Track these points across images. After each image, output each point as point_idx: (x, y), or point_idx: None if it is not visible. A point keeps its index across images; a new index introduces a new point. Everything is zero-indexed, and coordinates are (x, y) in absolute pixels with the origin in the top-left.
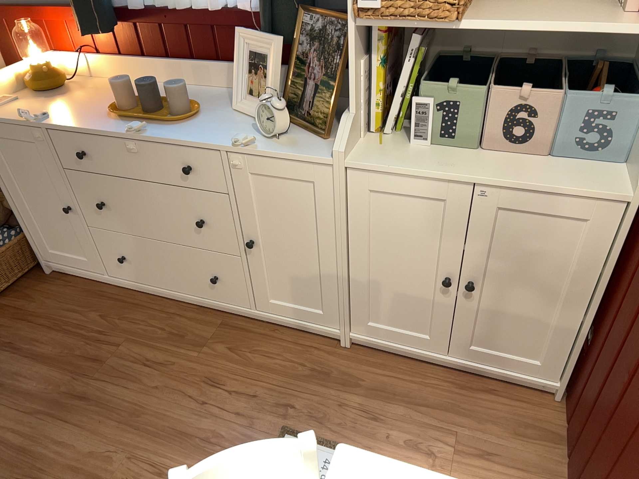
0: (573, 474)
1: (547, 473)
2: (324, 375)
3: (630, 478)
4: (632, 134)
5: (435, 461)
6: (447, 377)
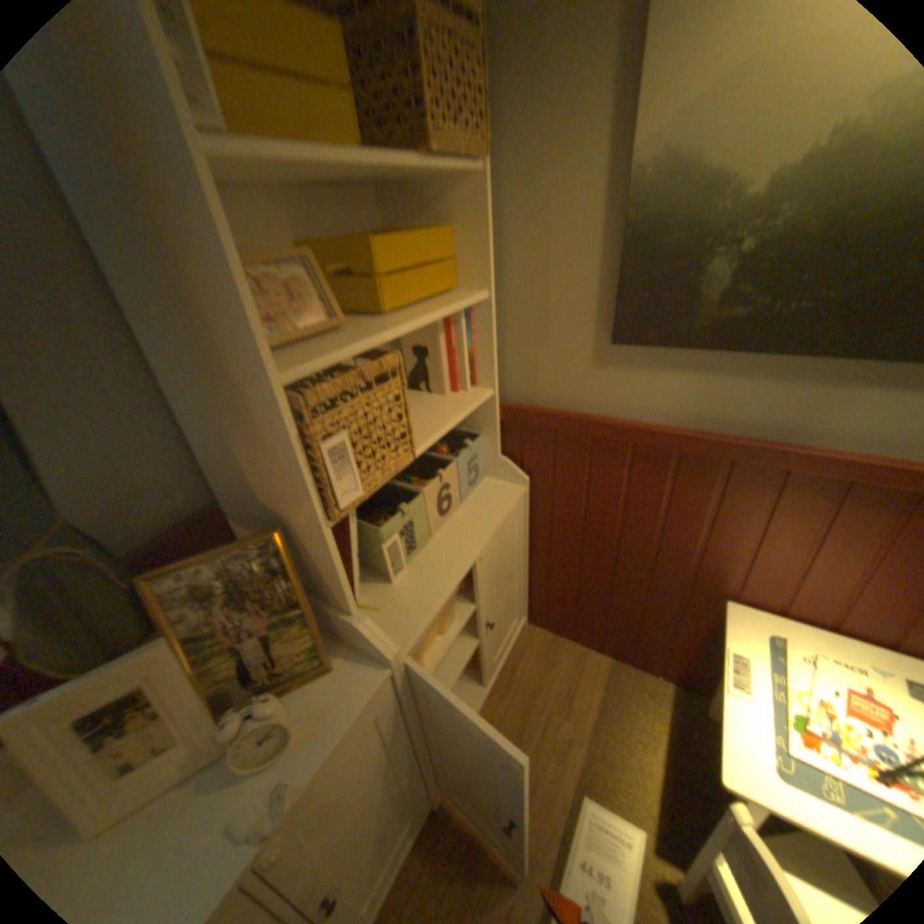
0: (600, 639)
1: (585, 658)
2: (473, 849)
3: (678, 595)
4: (487, 454)
5: (579, 740)
6: (497, 701)
